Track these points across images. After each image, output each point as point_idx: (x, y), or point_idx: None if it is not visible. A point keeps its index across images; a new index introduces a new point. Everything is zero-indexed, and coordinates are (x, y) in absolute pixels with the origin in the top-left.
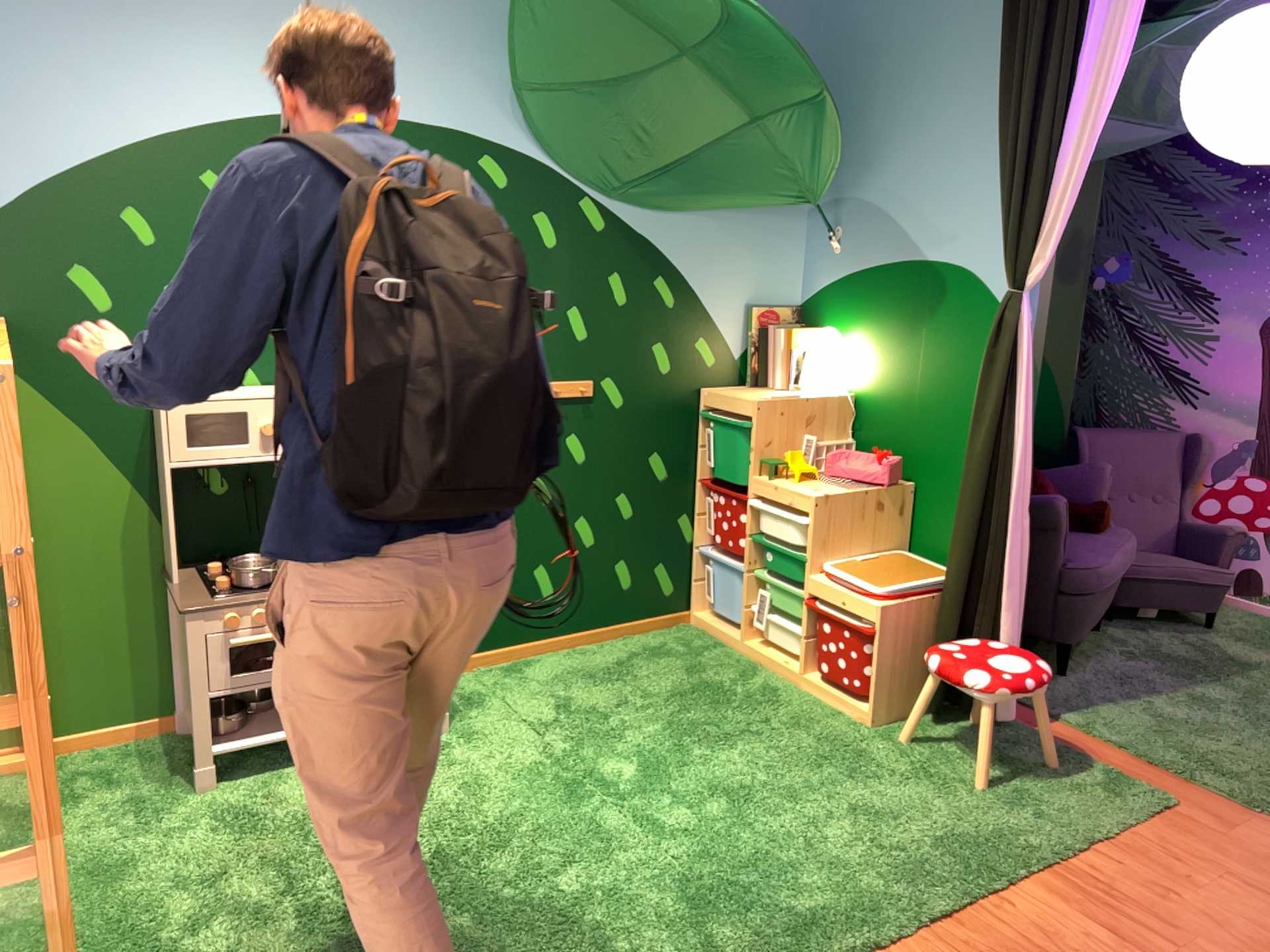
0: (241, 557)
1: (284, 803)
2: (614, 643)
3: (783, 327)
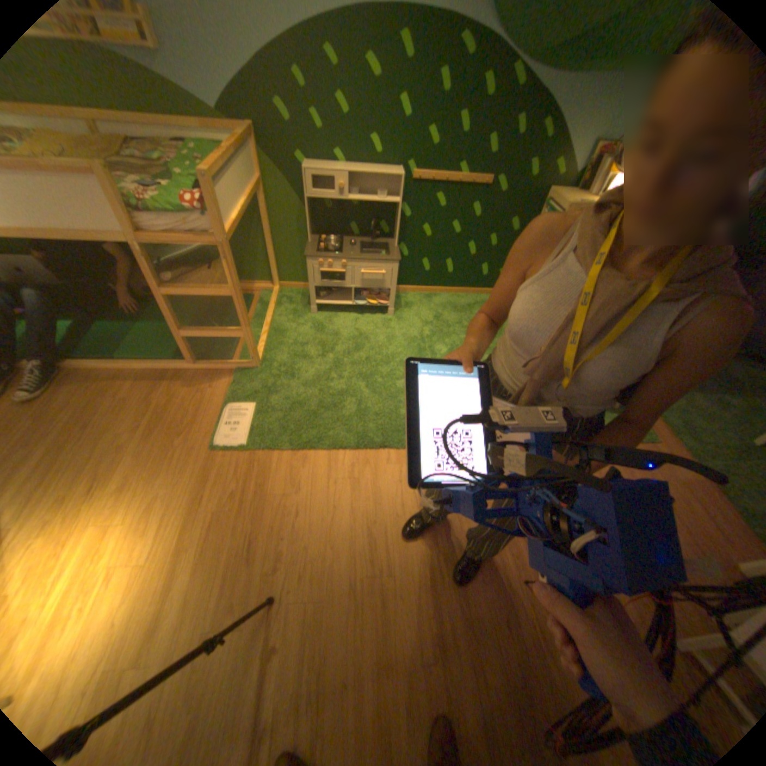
0: (332, 235)
1: (329, 328)
2: (471, 297)
3: (615, 156)
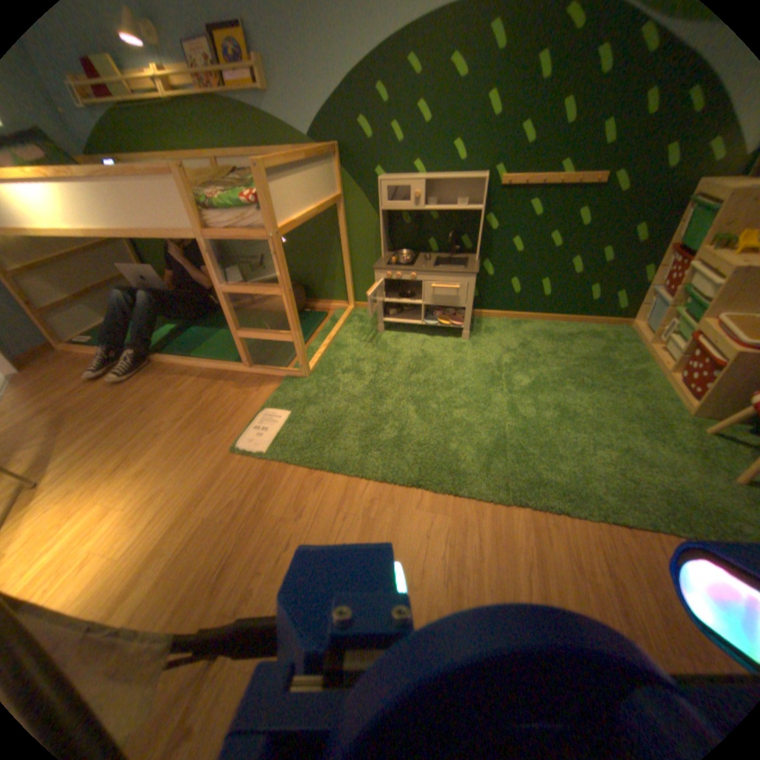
0: (408, 250)
1: (391, 345)
2: (575, 324)
3: None
